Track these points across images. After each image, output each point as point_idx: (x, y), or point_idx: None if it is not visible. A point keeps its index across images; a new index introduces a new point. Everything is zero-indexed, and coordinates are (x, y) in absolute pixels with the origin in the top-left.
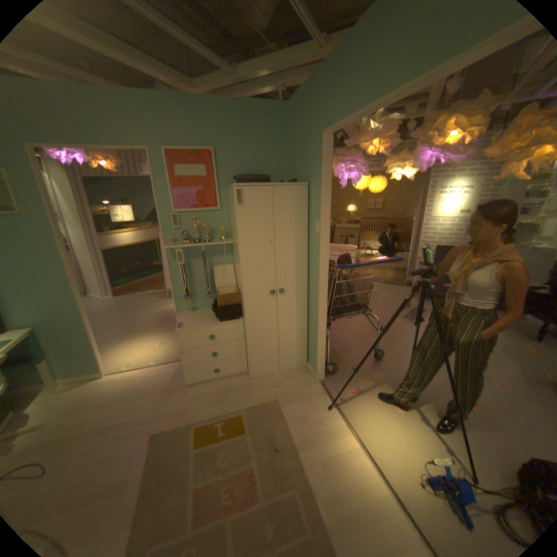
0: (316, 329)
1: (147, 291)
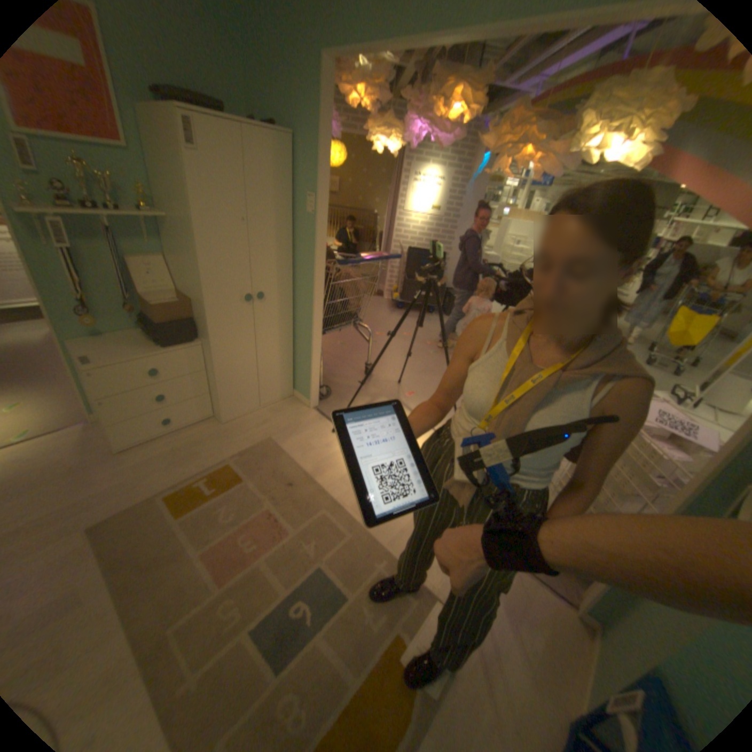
0: (307, 346)
1: None
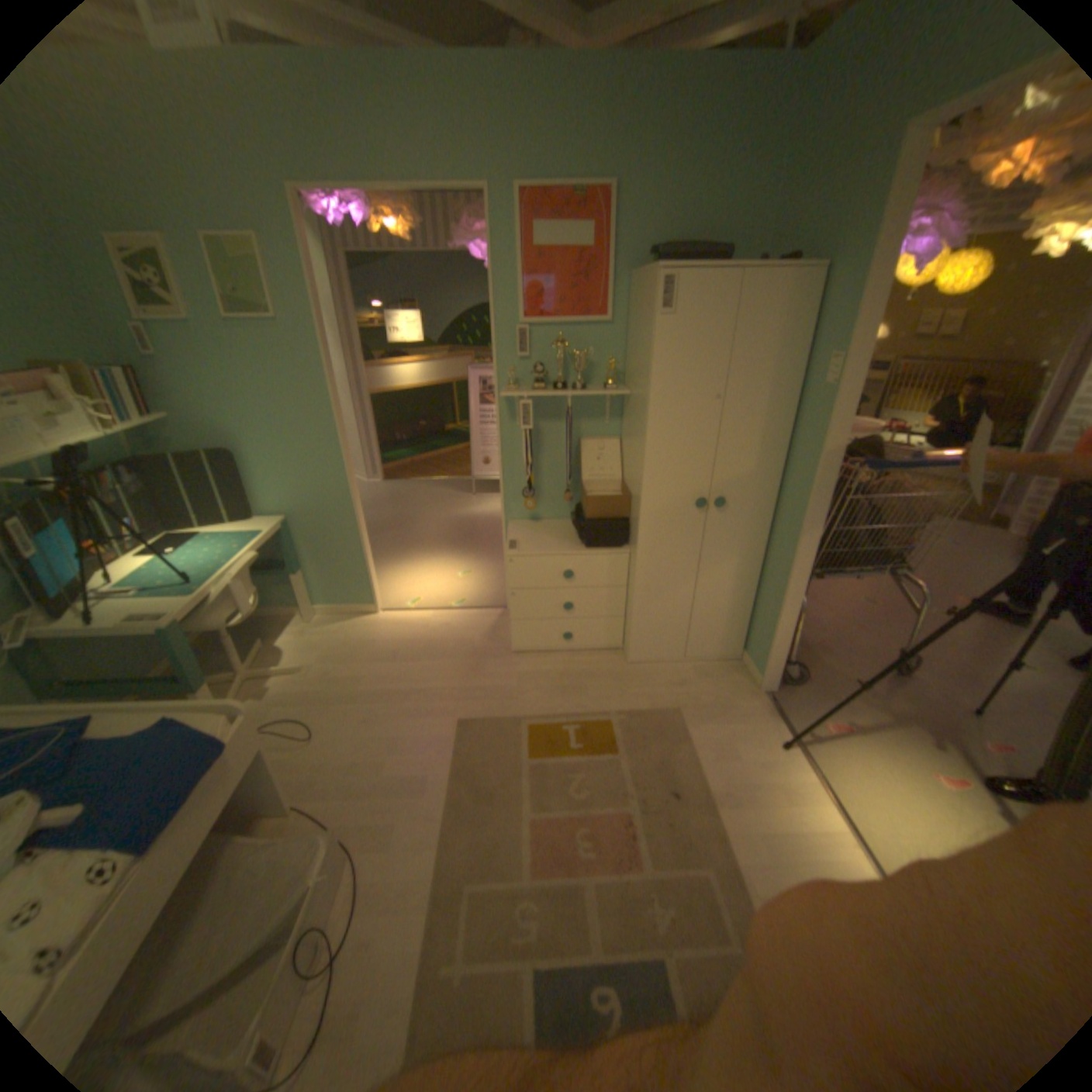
0: (784, 590)
1: (442, 476)
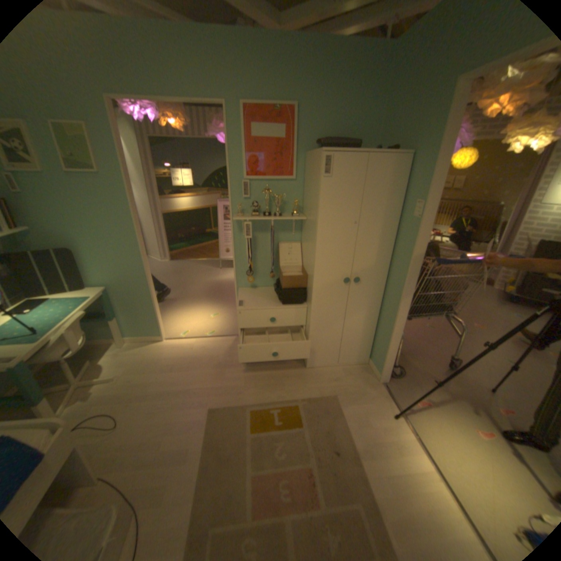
0: (390, 327)
1: (201, 258)
